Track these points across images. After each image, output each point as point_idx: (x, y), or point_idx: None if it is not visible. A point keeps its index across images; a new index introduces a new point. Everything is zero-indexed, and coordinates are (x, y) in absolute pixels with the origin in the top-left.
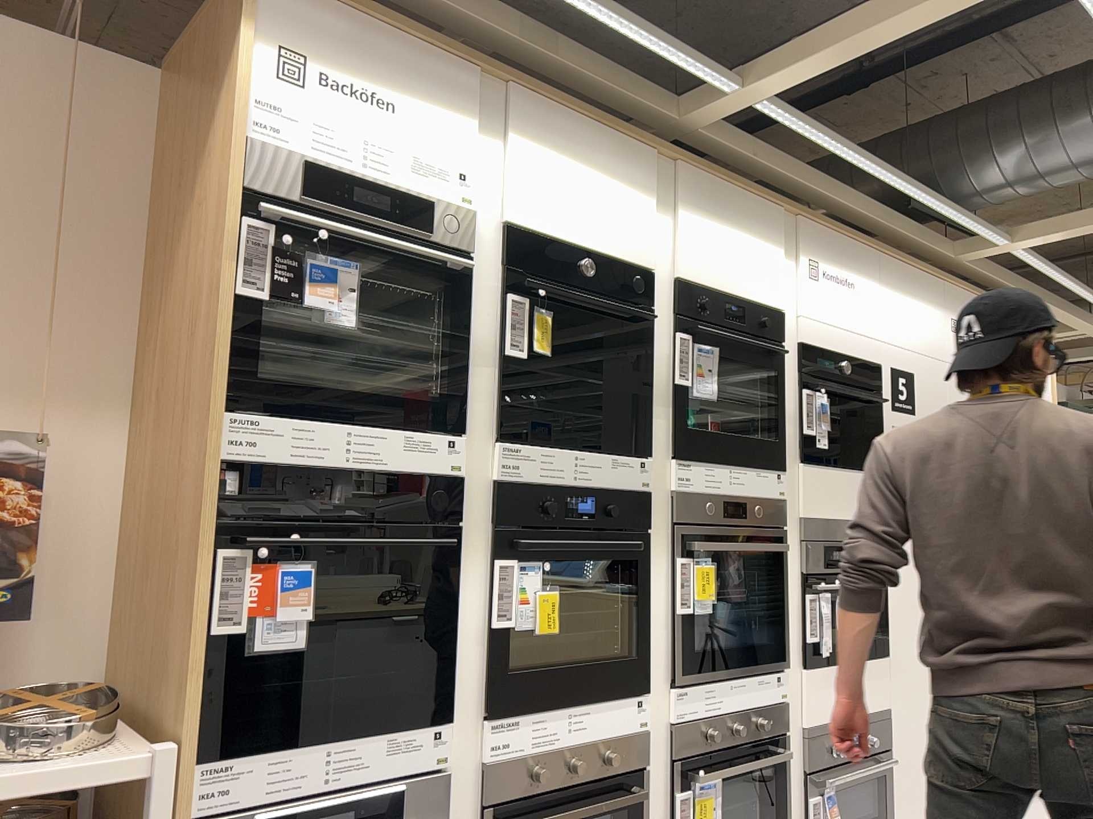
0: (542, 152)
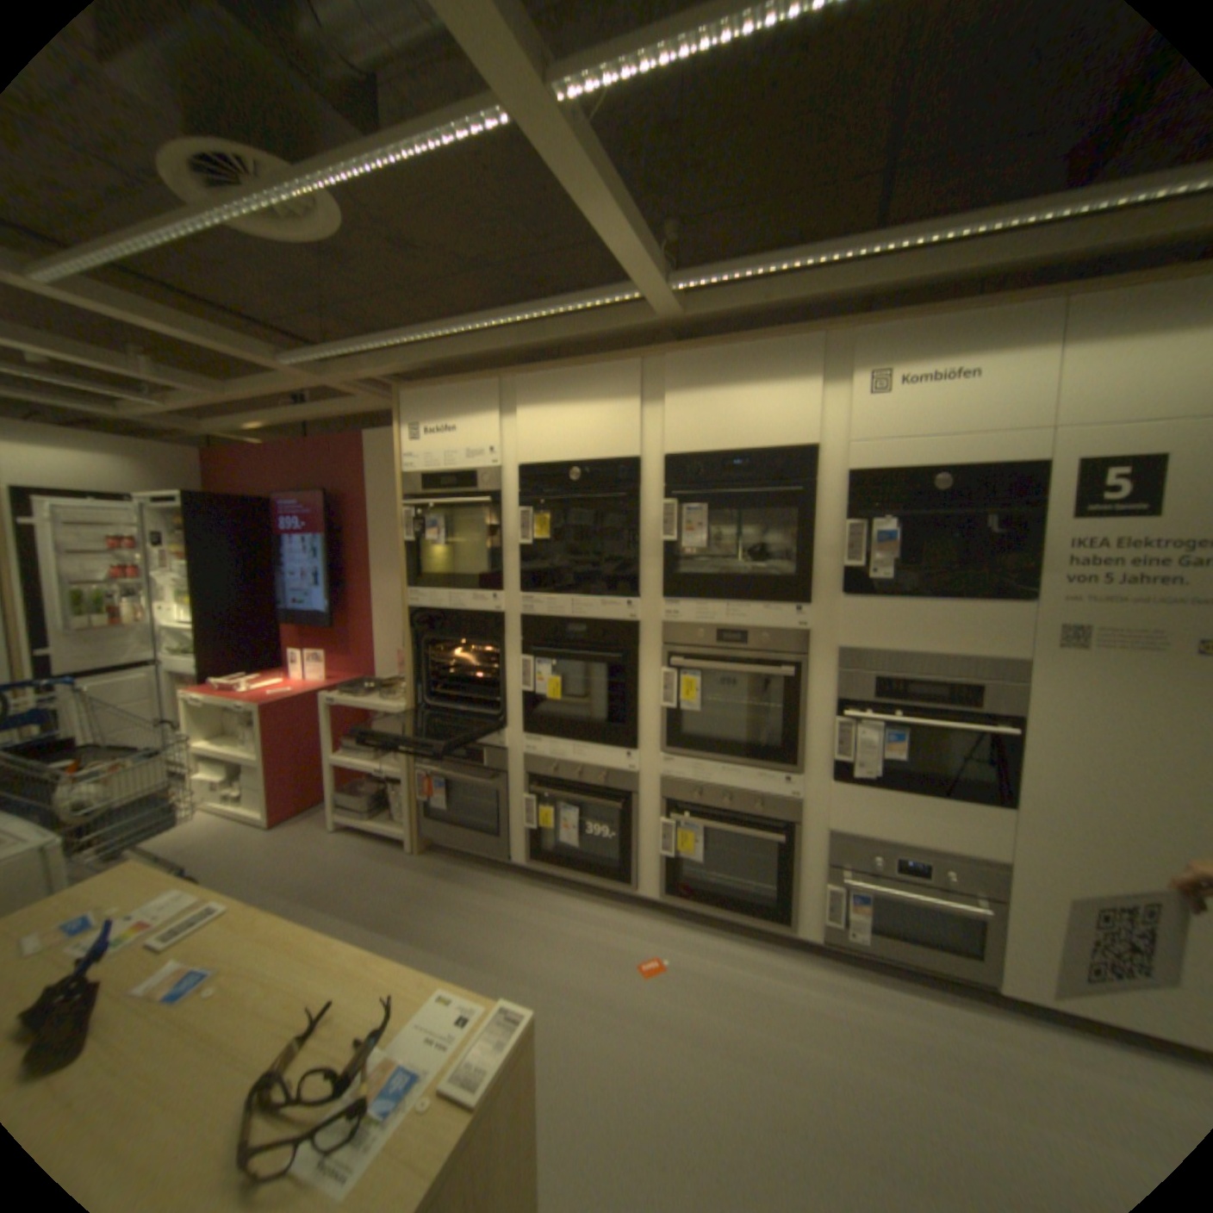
0: (537, 405)
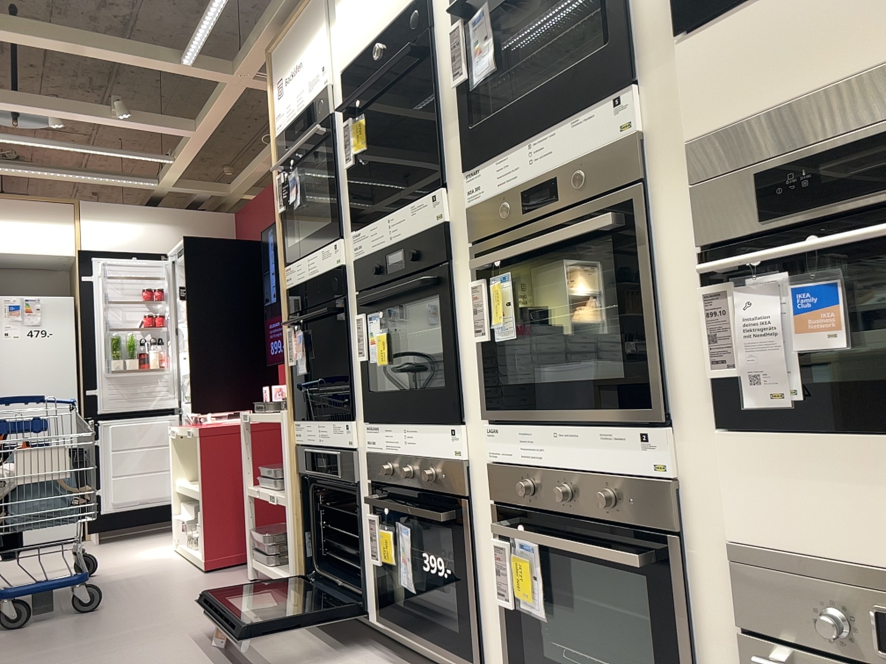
0: None
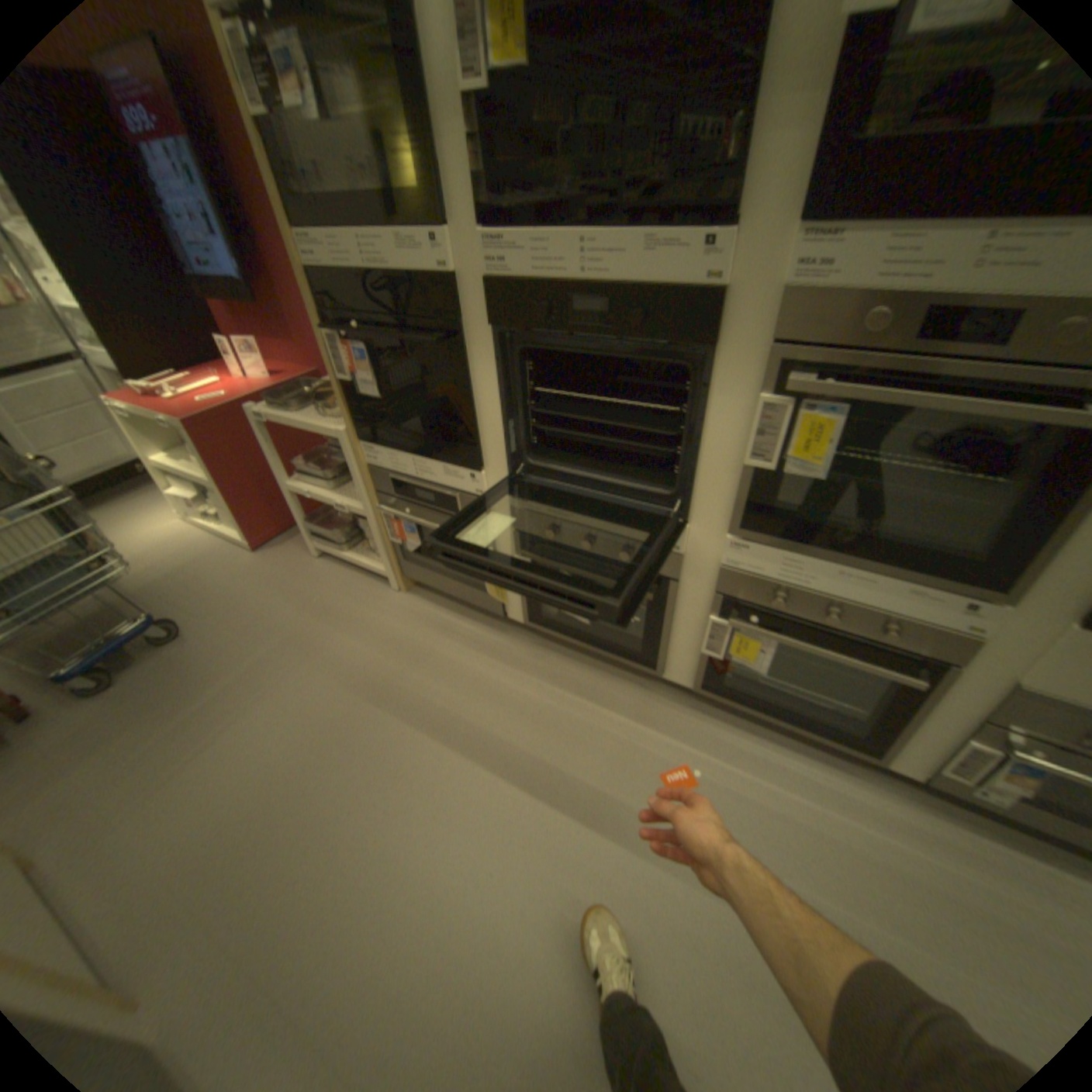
0: None
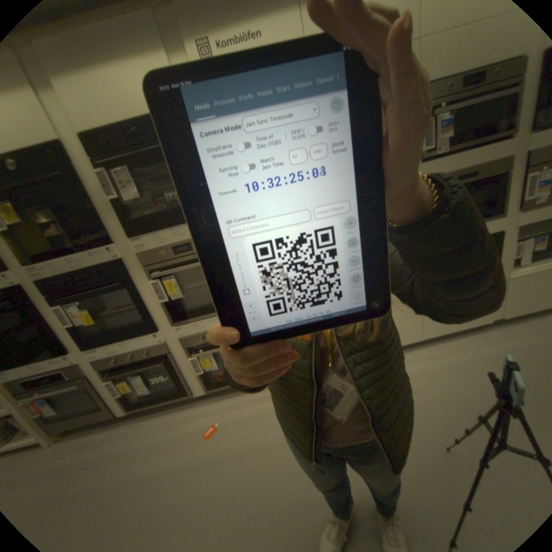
0: None
